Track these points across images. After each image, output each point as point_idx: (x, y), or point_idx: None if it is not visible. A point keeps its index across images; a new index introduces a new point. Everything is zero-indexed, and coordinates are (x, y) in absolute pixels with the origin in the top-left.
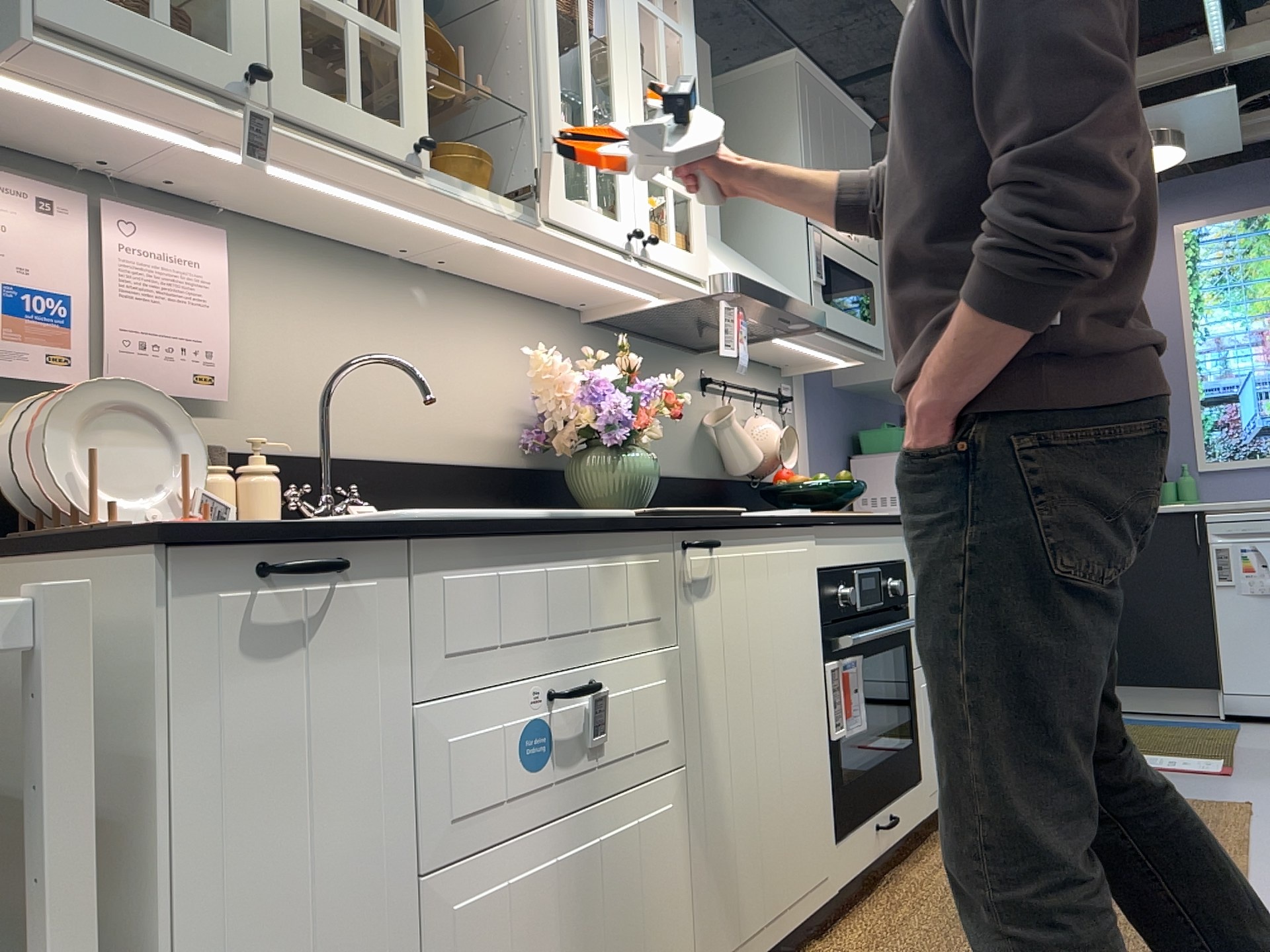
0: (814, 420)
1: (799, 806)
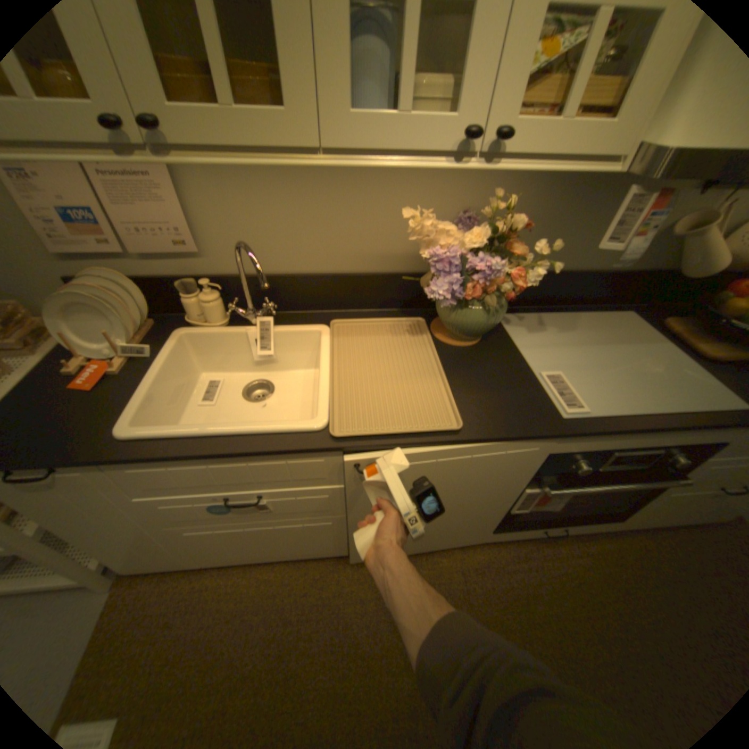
0: None
1: (457, 526)
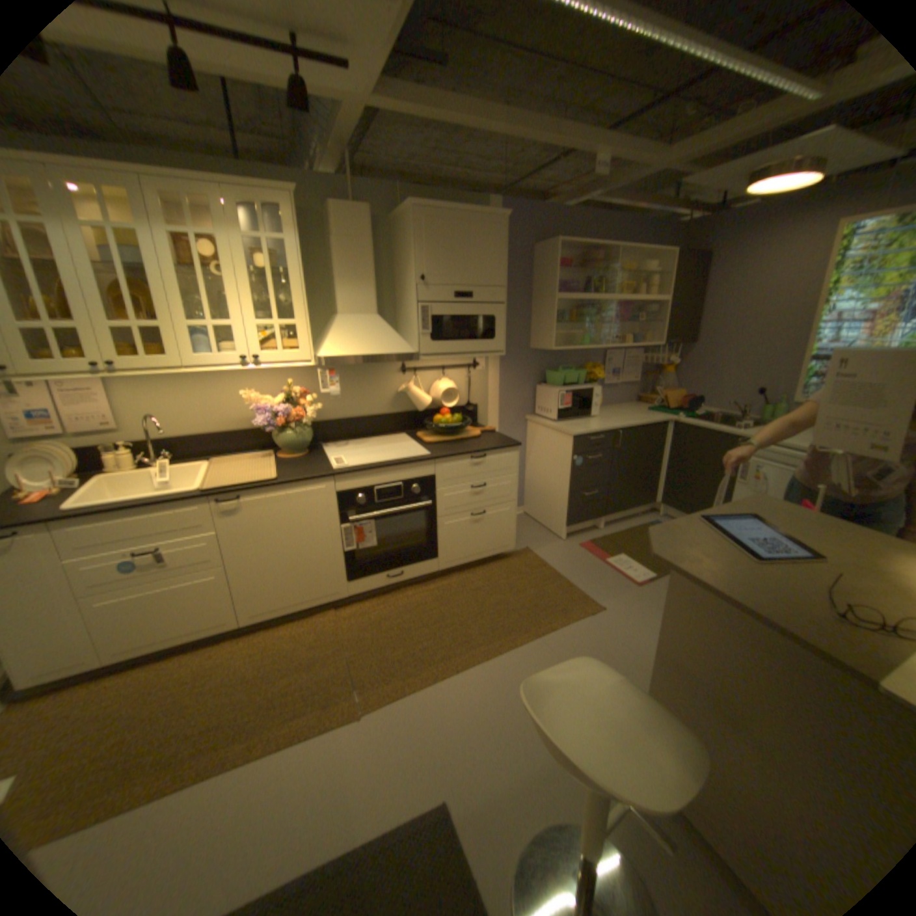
0: (503, 370)
1: (314, 573)
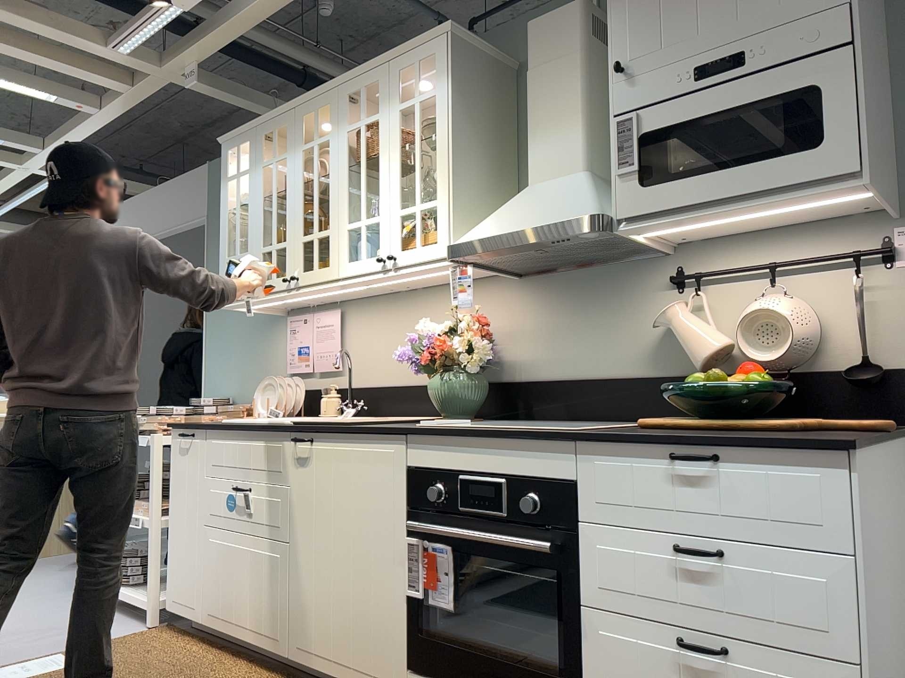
0: None
1: (366, 616)
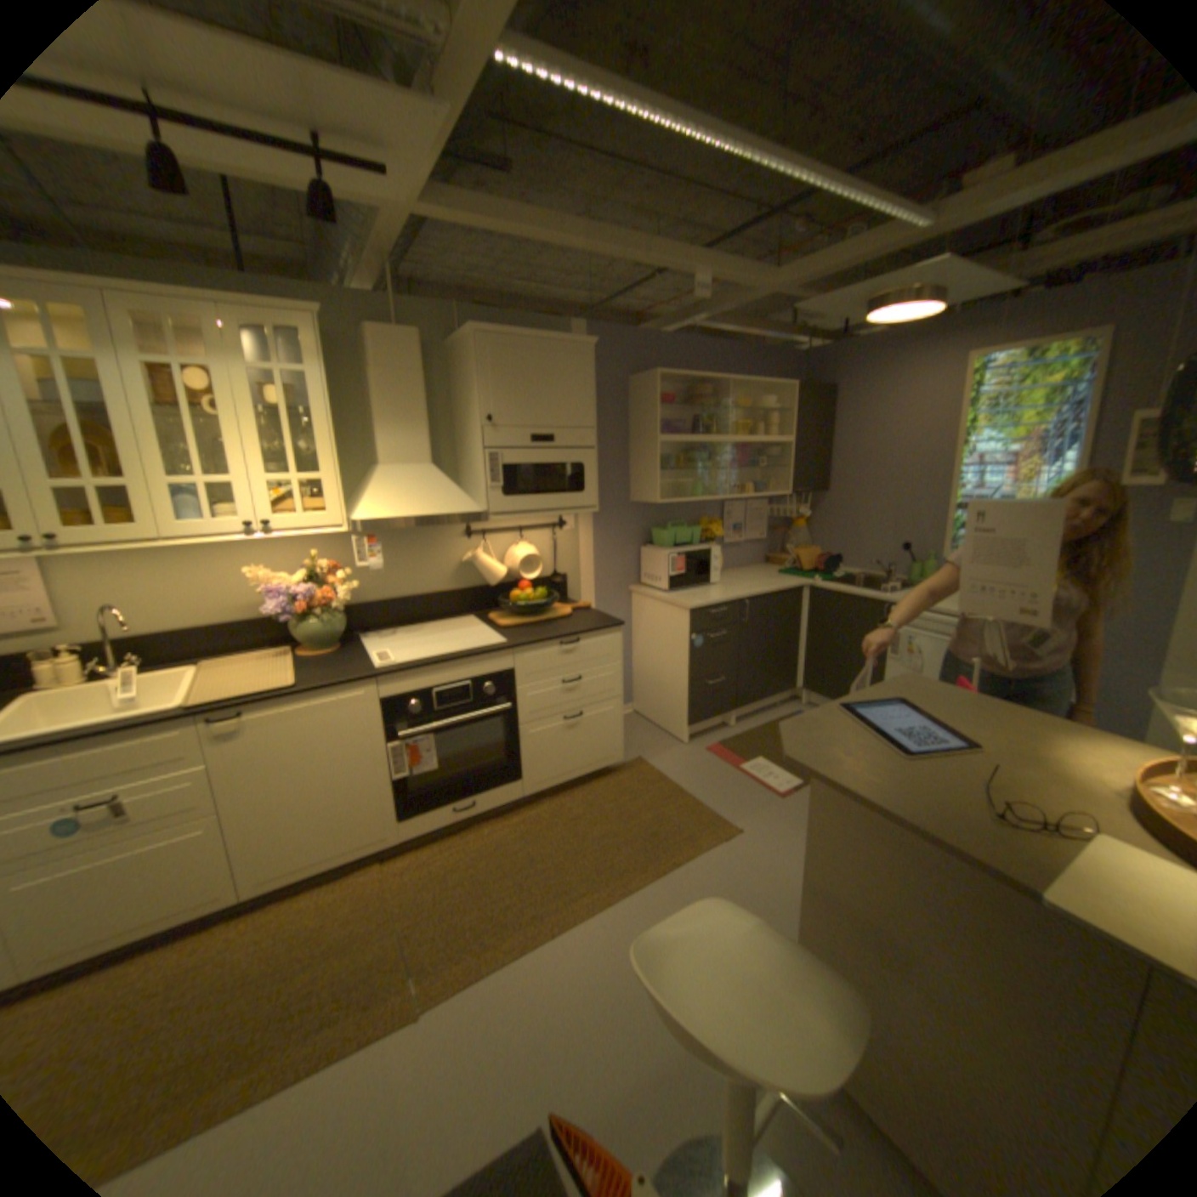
0: (597, 530)
1: (349, 814)
